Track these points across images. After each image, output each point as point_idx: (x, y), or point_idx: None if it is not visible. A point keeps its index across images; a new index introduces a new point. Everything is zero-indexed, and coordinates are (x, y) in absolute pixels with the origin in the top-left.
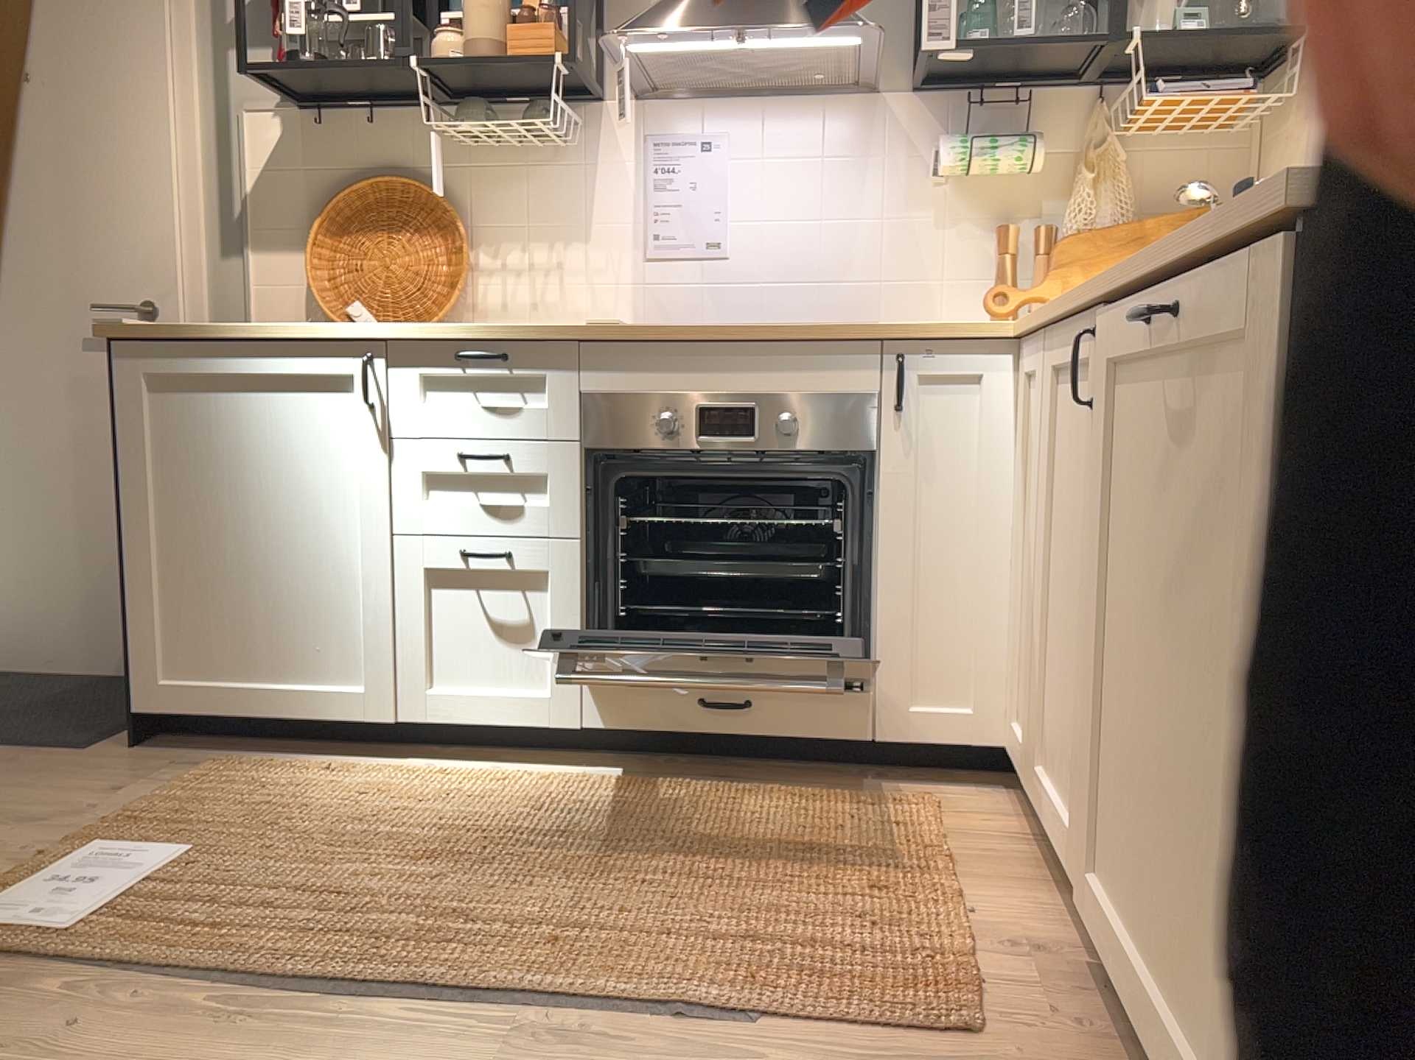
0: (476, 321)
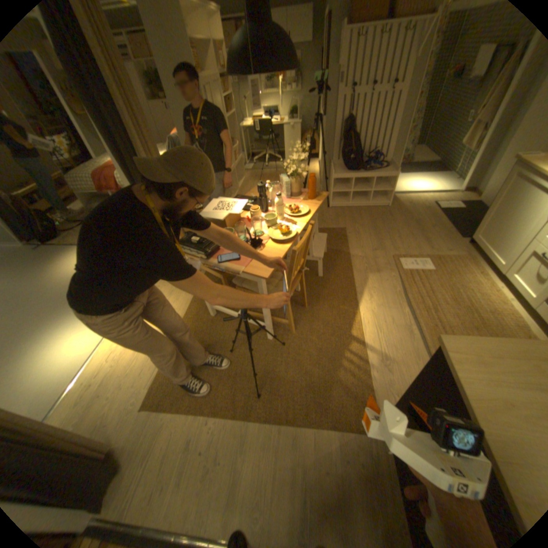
0: None
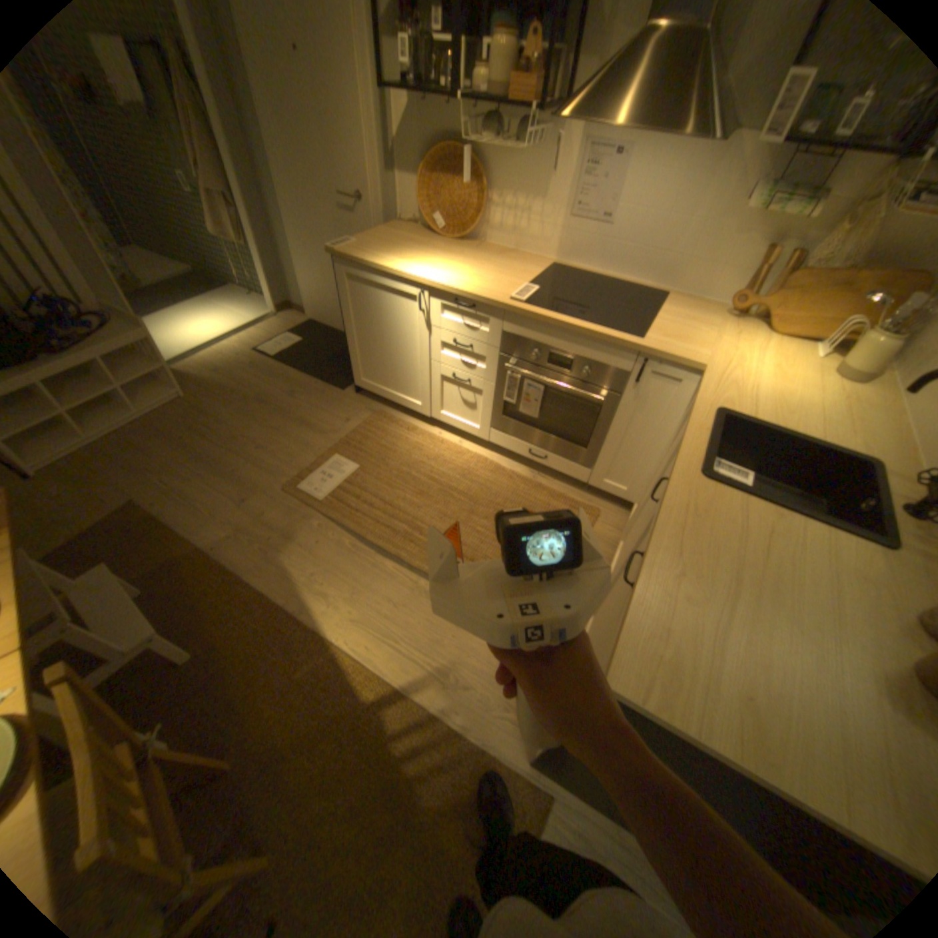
0: (489, 231)
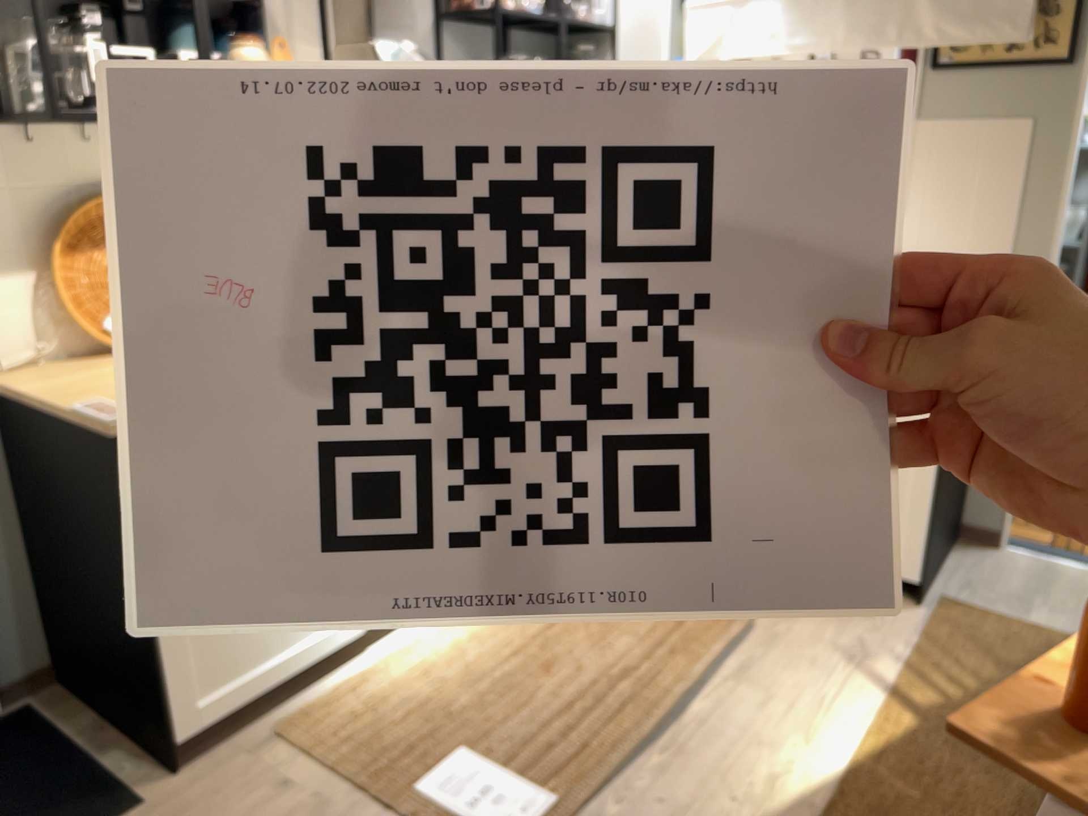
0: None
